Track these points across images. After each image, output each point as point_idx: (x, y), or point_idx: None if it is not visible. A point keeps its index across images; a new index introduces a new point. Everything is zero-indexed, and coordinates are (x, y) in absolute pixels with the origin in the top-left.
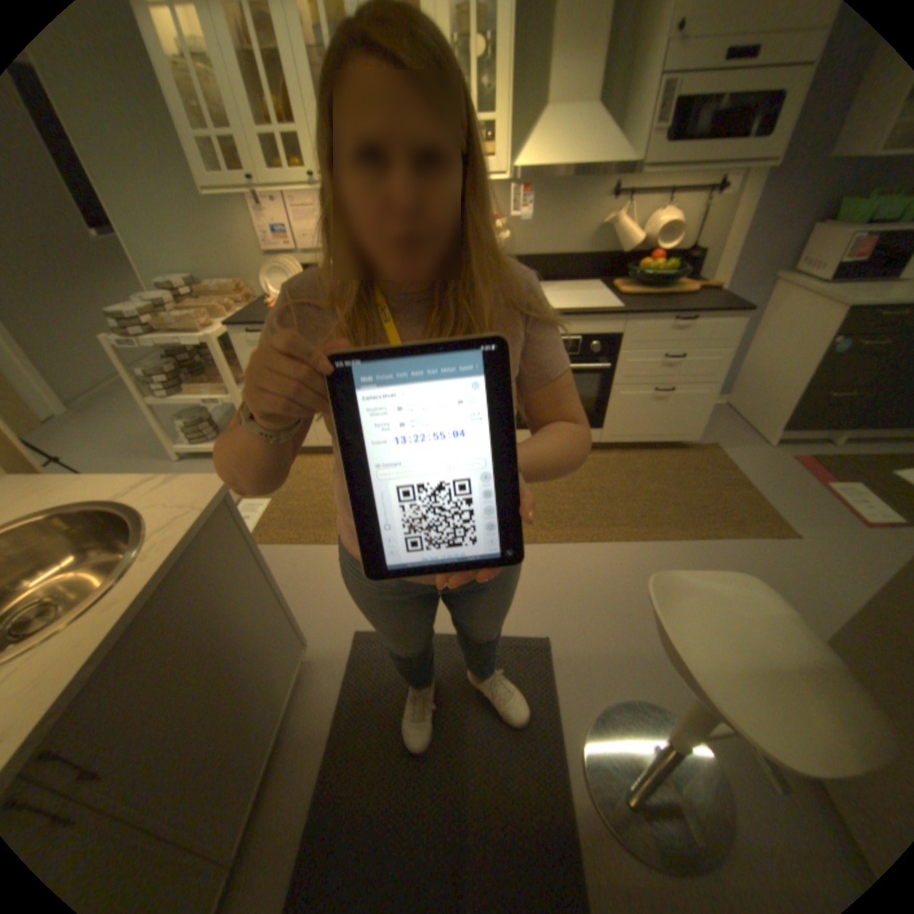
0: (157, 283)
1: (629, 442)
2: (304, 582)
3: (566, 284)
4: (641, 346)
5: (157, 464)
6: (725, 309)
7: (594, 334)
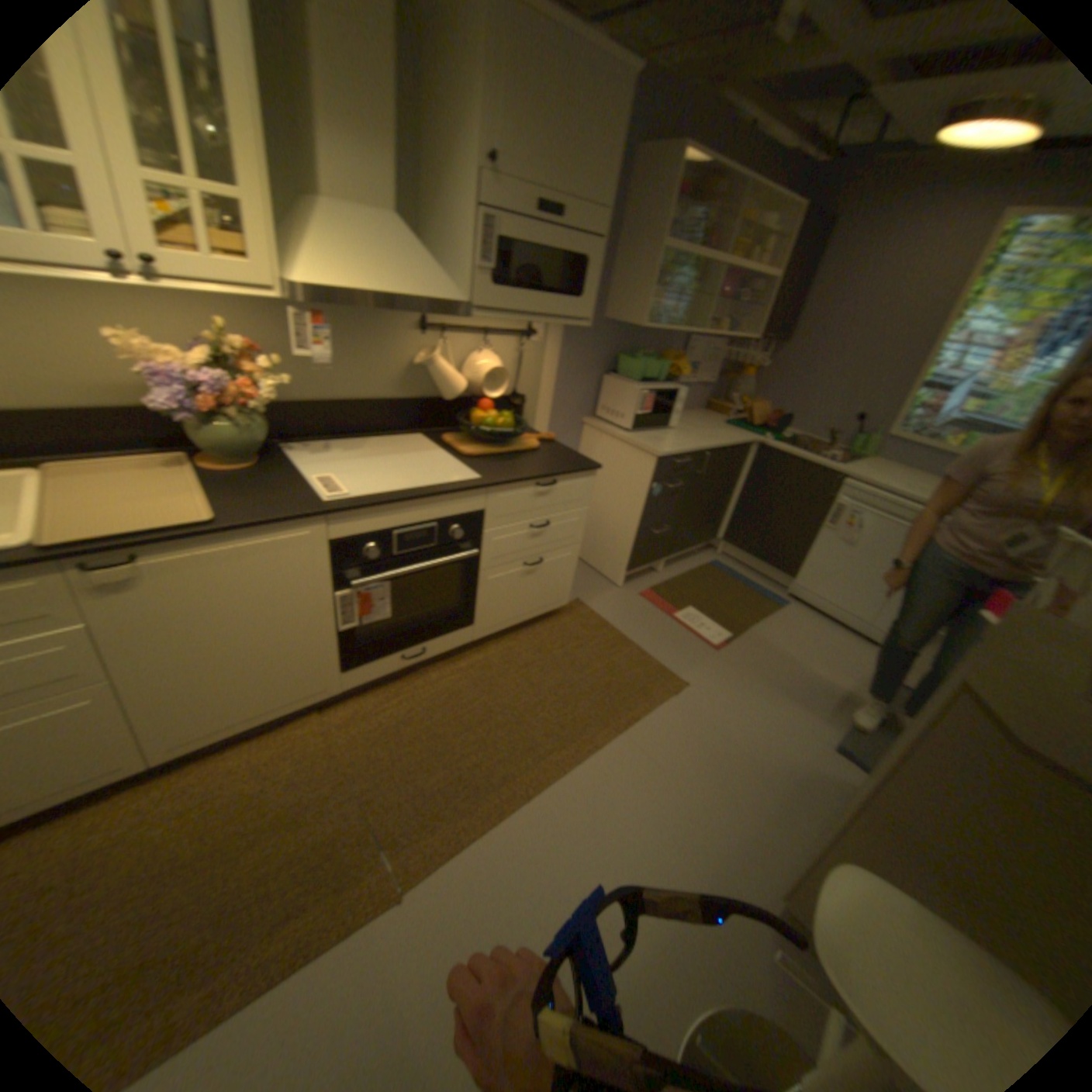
0: None
1: (505, 629)
2: None
3: (380, 440)
4: (507, 520)
5: None
6: (579, 472)
7: (452, 515)
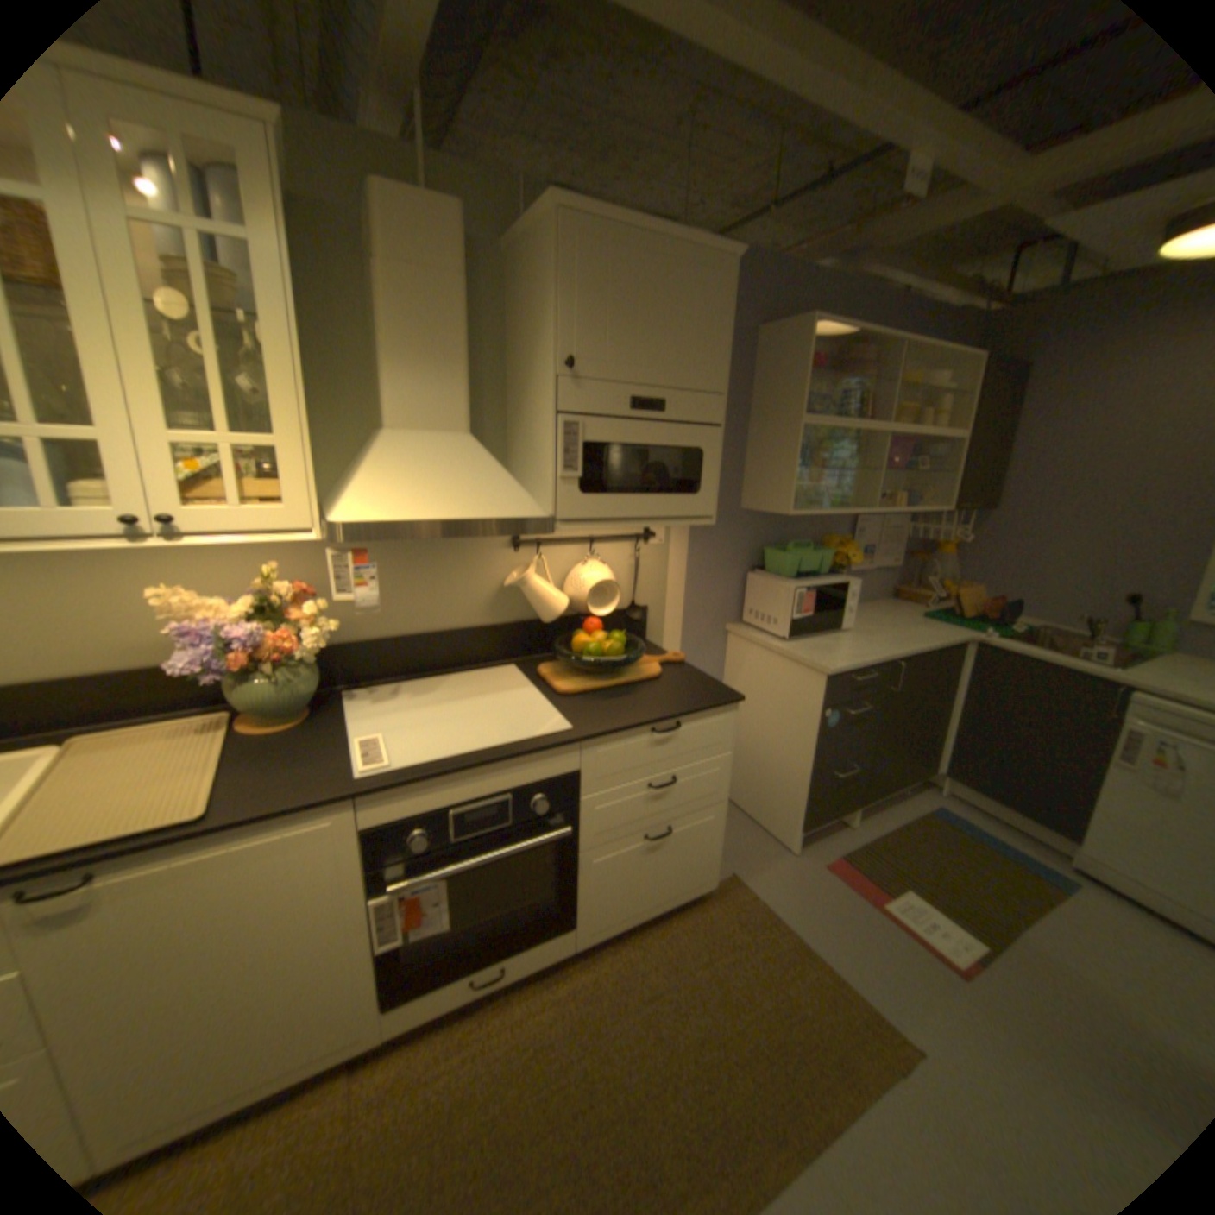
0: None
1: (622, 932)
2: None
3: (461, 676)
4: (611, 781)
5: None
6: (710, 708)
7: (532, 781)
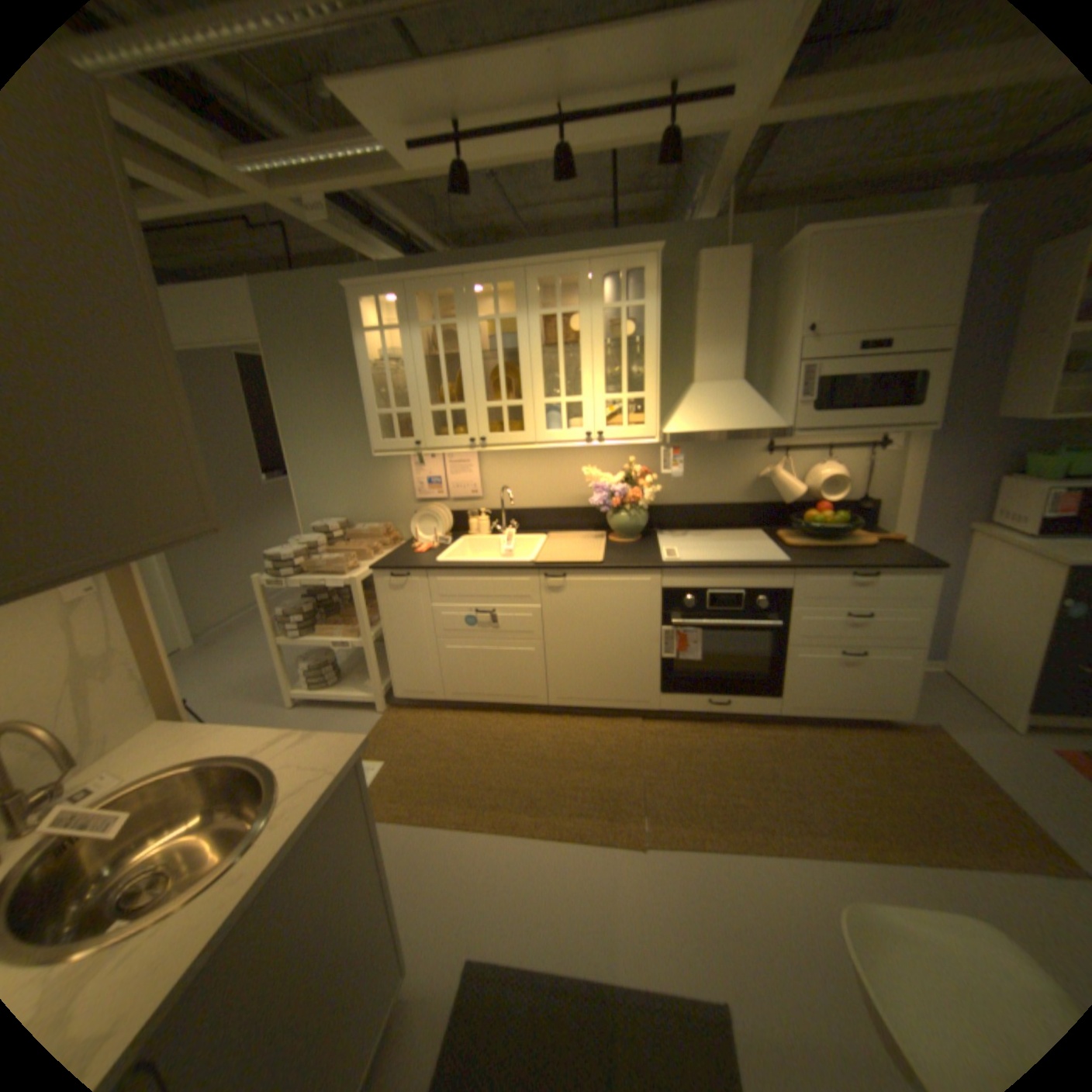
0: (315, 526)
1: (819, 718)
2: (409, 878)
3: (724, 533)
4: (817, 603)
5: (269, 709)
6: (910, 567)
7: (759, 589)
